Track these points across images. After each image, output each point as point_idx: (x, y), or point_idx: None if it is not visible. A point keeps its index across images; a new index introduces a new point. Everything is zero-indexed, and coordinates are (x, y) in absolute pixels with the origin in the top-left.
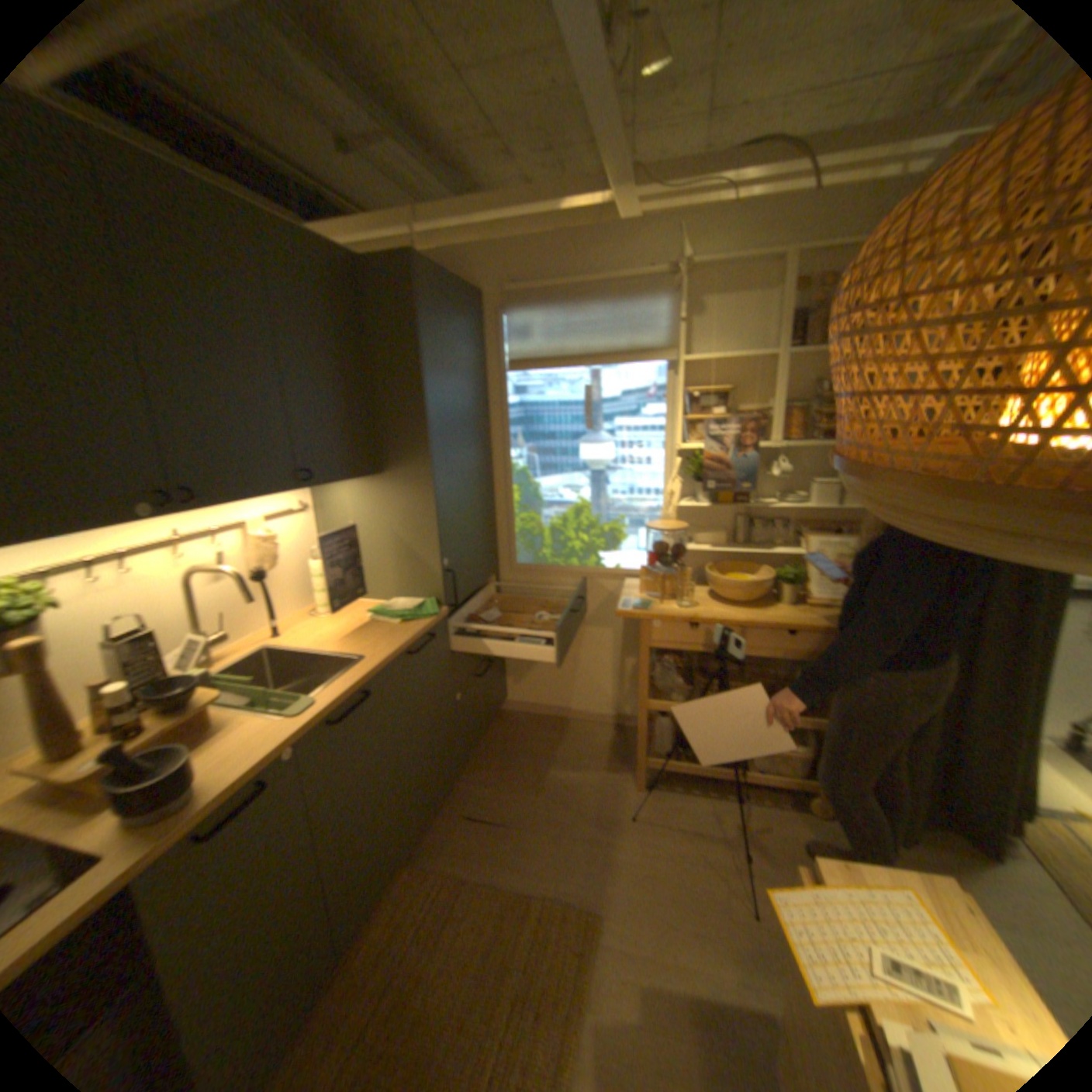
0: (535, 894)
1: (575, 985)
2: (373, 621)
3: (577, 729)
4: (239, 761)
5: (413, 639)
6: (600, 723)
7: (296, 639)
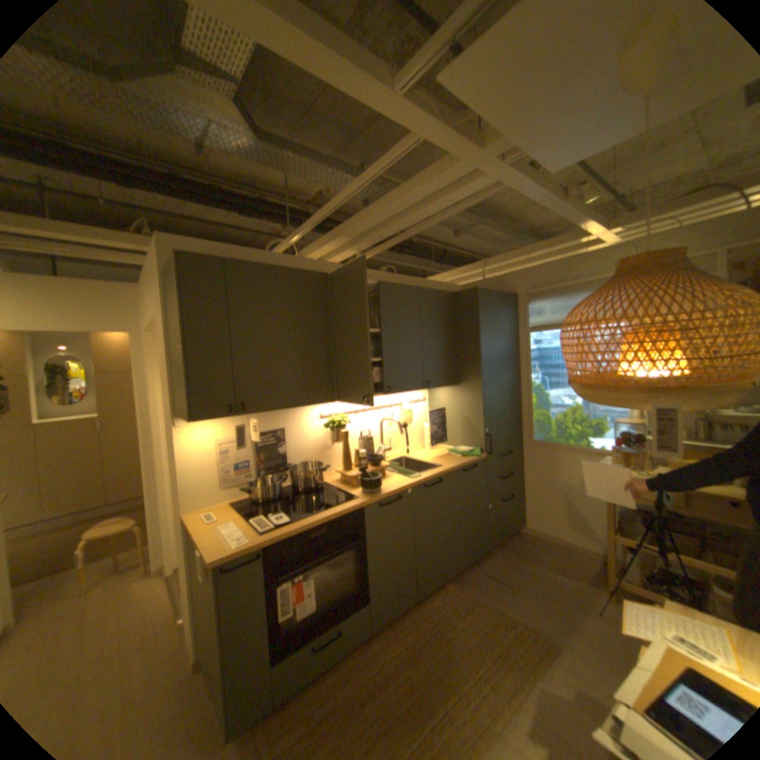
0: (522, 623)
1: (535, 668)
2: (448, 454)
3: (573, 557)
4: (394, 486)
5: (466, 464)
6: (592, 558)
7: (415, 456)
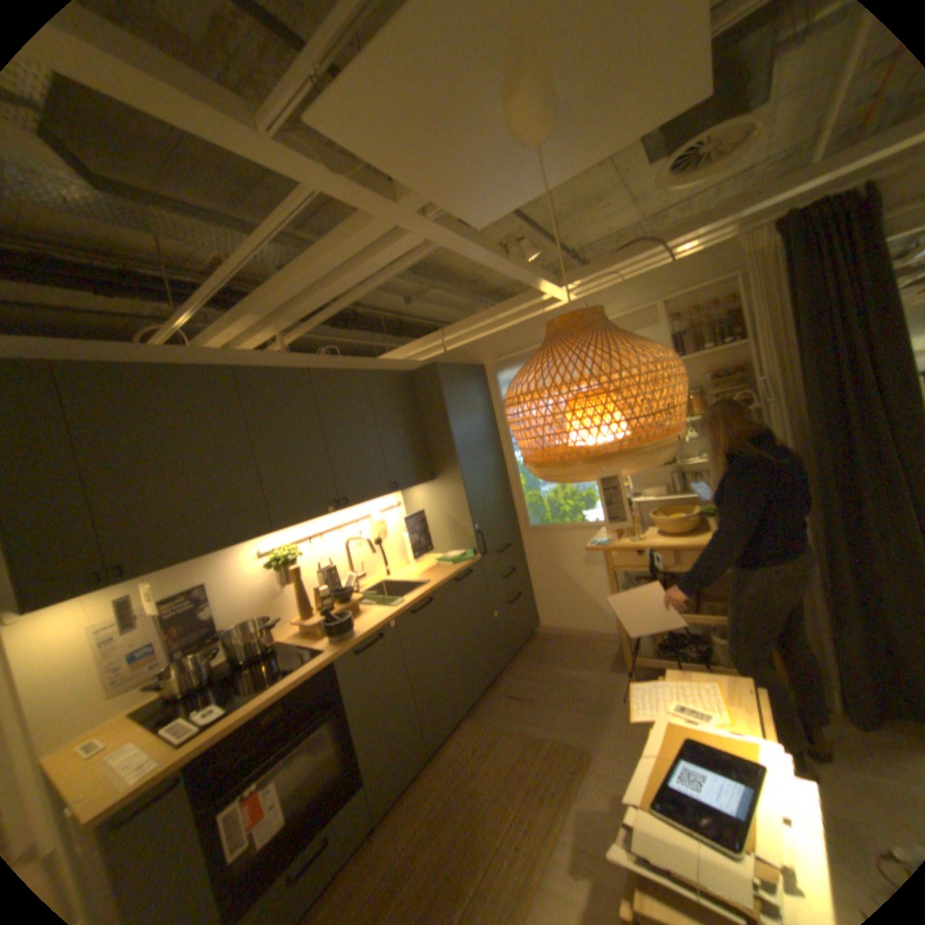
0: (548, 740)
1: (567, 789)
2: (438, 565)
3: (591, 645)
4: (372, 623)
5: (458, 572)
6: (609, 640)
7: (398, 576)
